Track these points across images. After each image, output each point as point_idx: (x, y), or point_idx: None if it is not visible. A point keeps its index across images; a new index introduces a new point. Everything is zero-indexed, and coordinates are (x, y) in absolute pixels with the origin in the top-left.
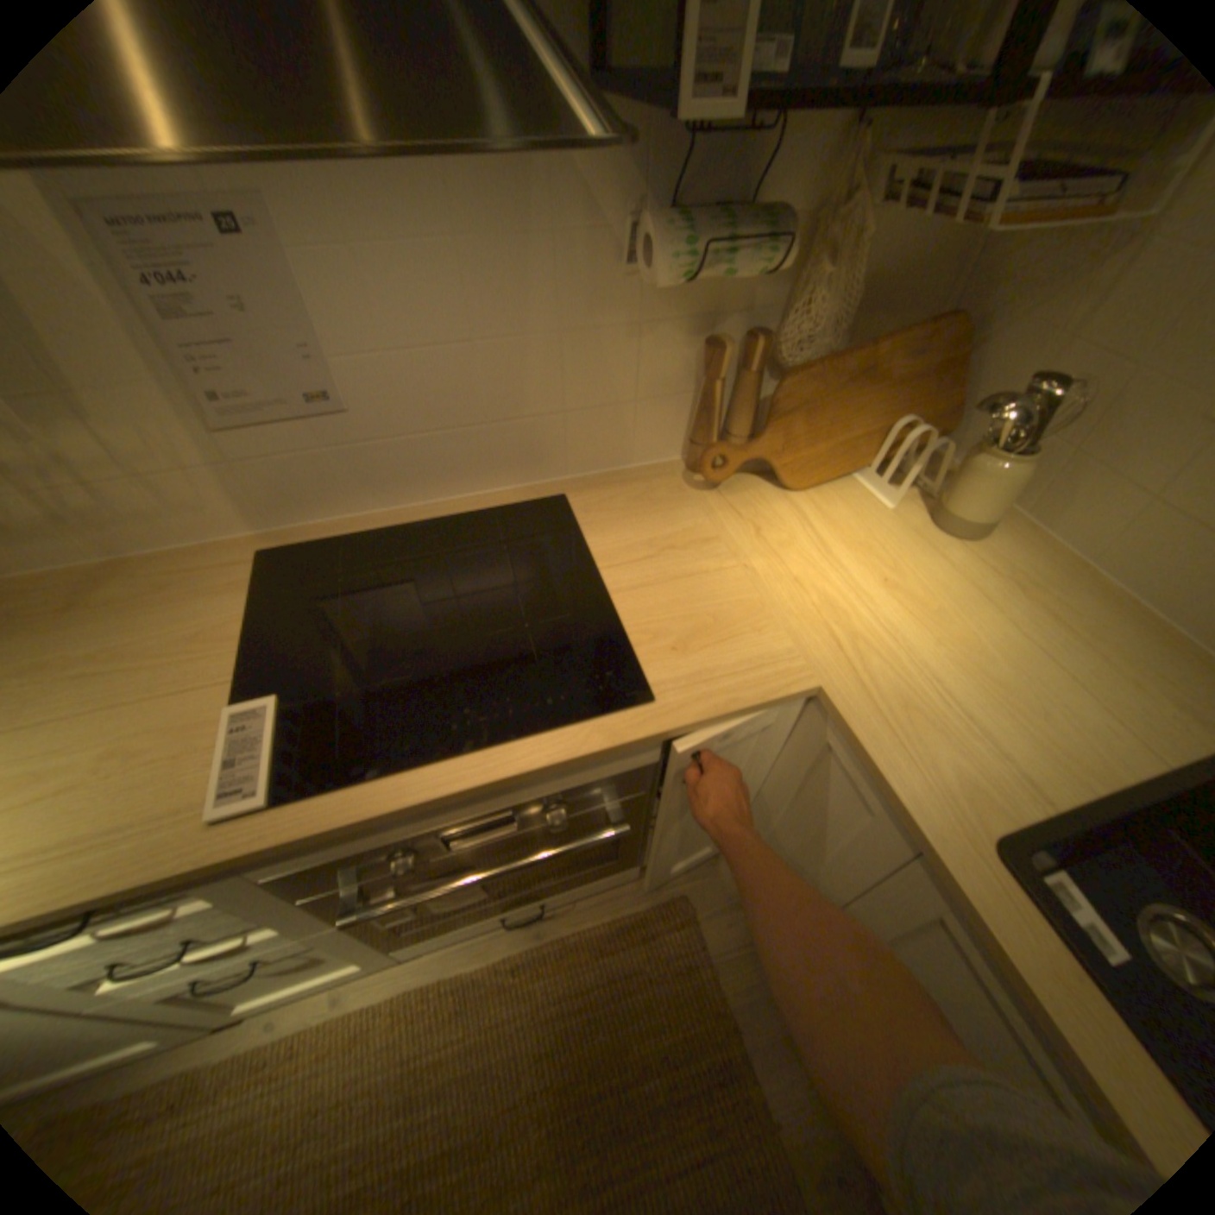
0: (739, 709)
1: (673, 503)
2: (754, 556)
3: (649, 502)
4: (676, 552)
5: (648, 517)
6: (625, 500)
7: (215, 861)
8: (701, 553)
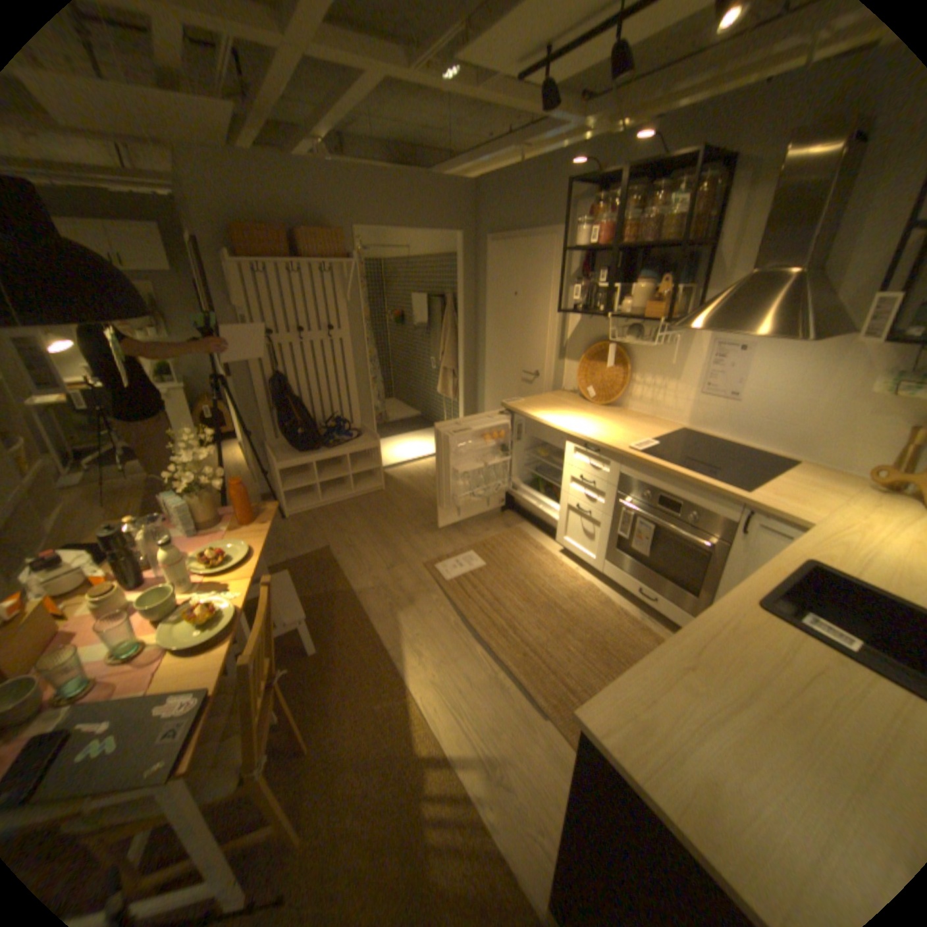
0: (775, 509)
1: (851, 486)
2: (860, 507)
3: (838, 481)
4: (822, 490)
5: (829, 482)
6: (827, 475)
7: (624, 451)
8: (834, 495)
